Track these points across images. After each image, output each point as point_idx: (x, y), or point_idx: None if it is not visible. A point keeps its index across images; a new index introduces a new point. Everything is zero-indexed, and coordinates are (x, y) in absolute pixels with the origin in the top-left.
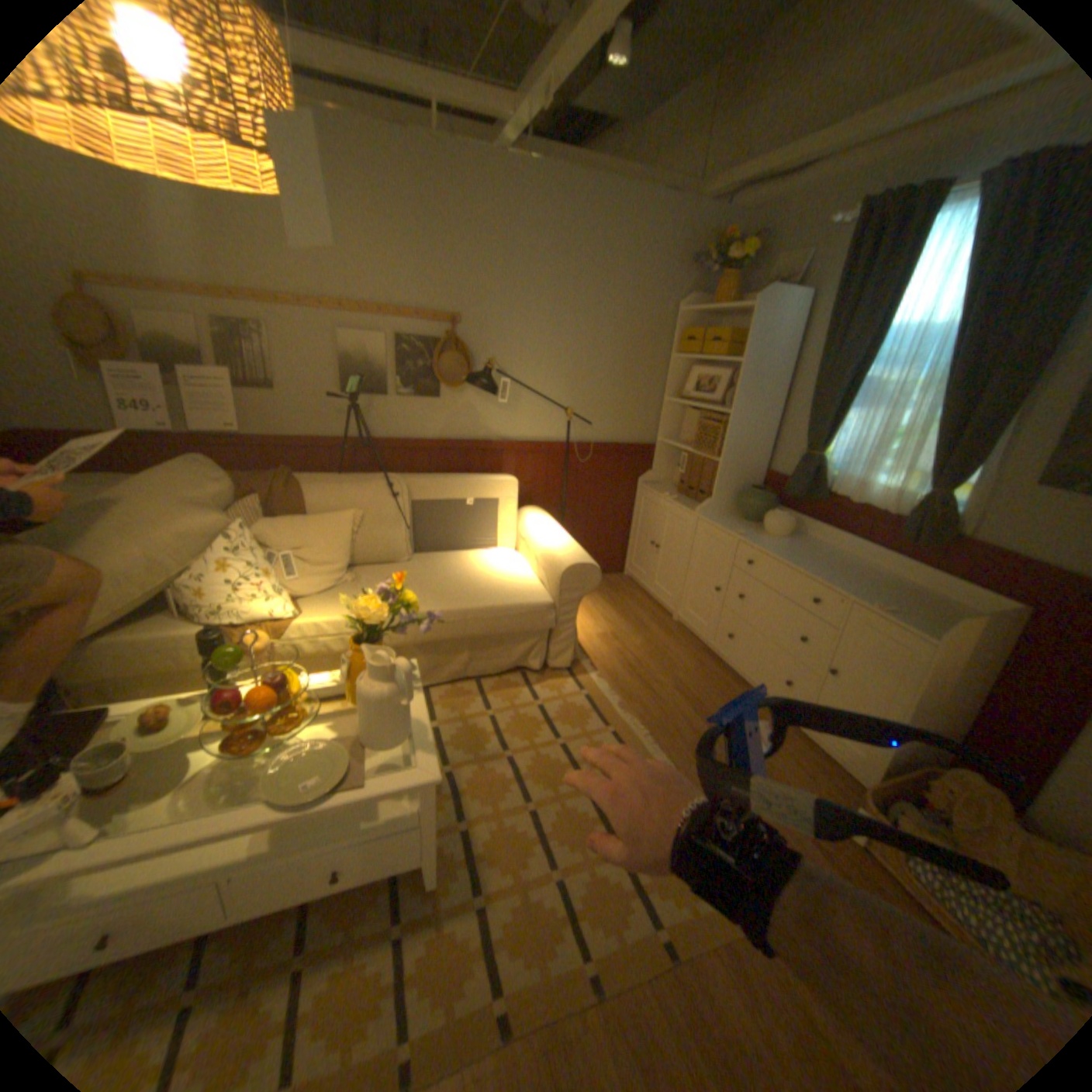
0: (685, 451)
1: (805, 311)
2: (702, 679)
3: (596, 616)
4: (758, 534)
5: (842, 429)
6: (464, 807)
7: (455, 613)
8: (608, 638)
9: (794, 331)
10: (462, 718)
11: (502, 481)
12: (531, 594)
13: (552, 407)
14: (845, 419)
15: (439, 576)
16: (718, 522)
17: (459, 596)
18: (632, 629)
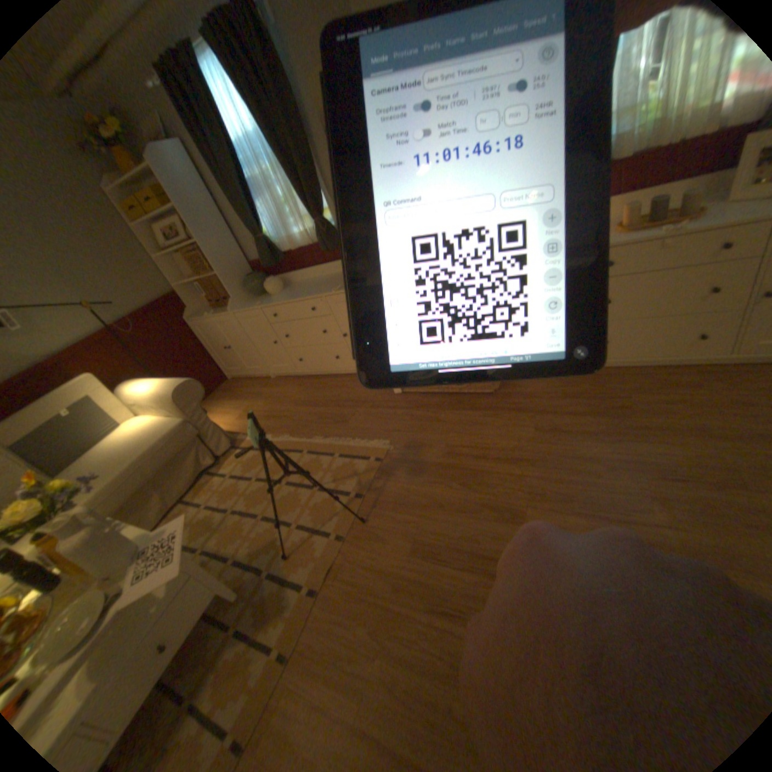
0: (194, 279)
1: (184, 152)
2: (304, 389)
3: (228, 409)
4: (267, 296)
5: (258, 212)
6: (223, 552)
7: (118, 474)
8: (243, 413)
9: (188, 167)
10: (186, 522)
11: (73, 377)
12: (164, 424)
13: (67, 307)
14: (254, 206)
15: (85, 469)
16: (244, 305)
17: (112, 465)
18: (253, 398)
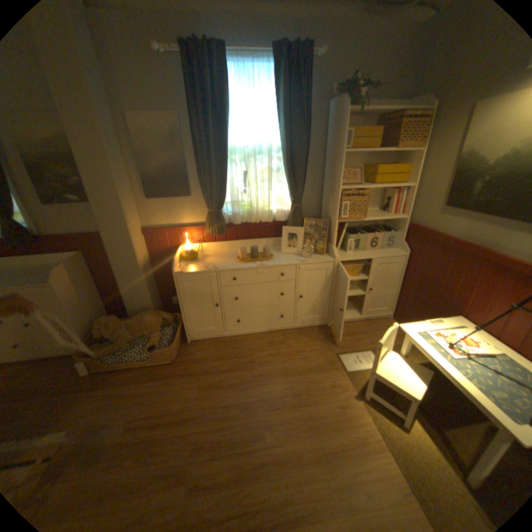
0: None
1: None
2: None
3: None
4: None
5: None
6: None
7: None
8: None
9: None
10: None
11: None
12: None
13: None
14: None
15: None
16: None
17: None
18: None
